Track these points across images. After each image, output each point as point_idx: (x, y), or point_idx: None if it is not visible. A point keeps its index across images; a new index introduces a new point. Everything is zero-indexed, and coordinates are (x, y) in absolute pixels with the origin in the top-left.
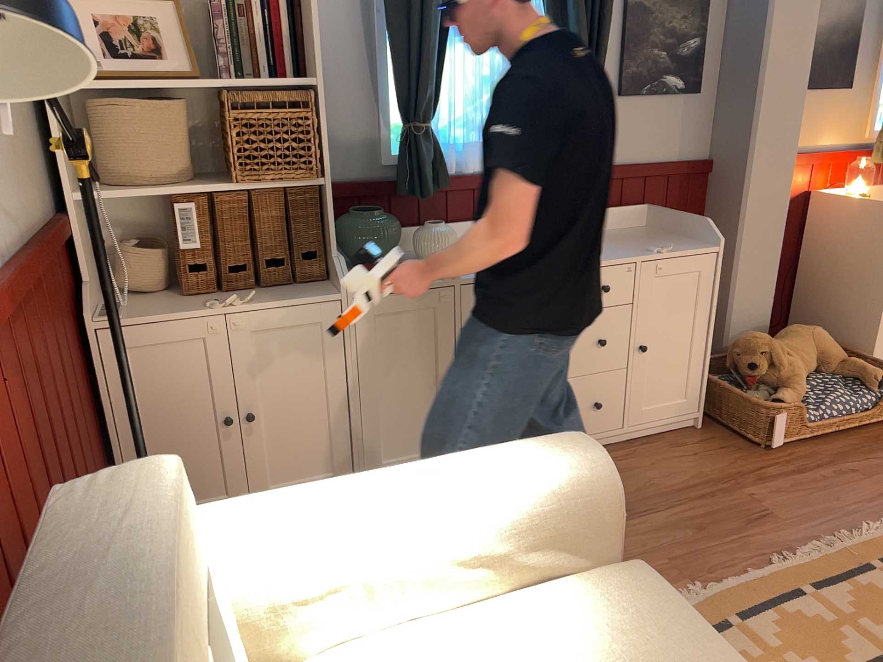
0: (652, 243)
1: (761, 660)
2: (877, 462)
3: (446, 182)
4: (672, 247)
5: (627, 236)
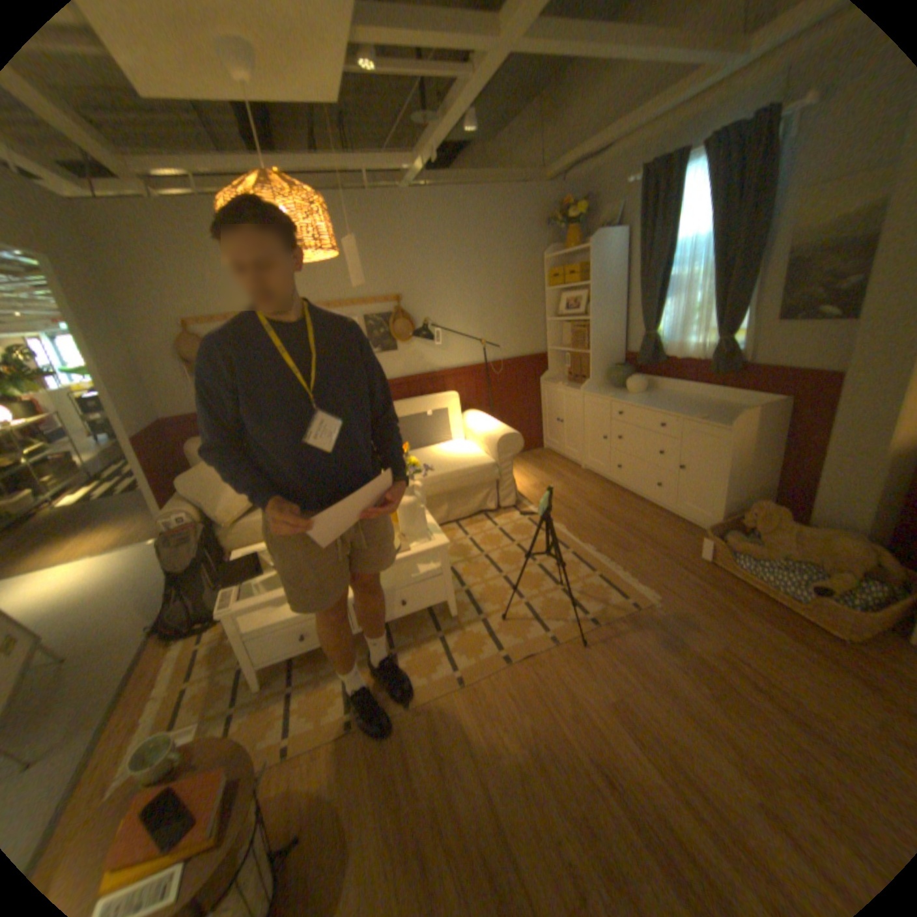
0: (719, 416)
1: (529, 536)
2: (731, 607)
3: (663, 360)
4: (702, 417)
5: (736, 411)
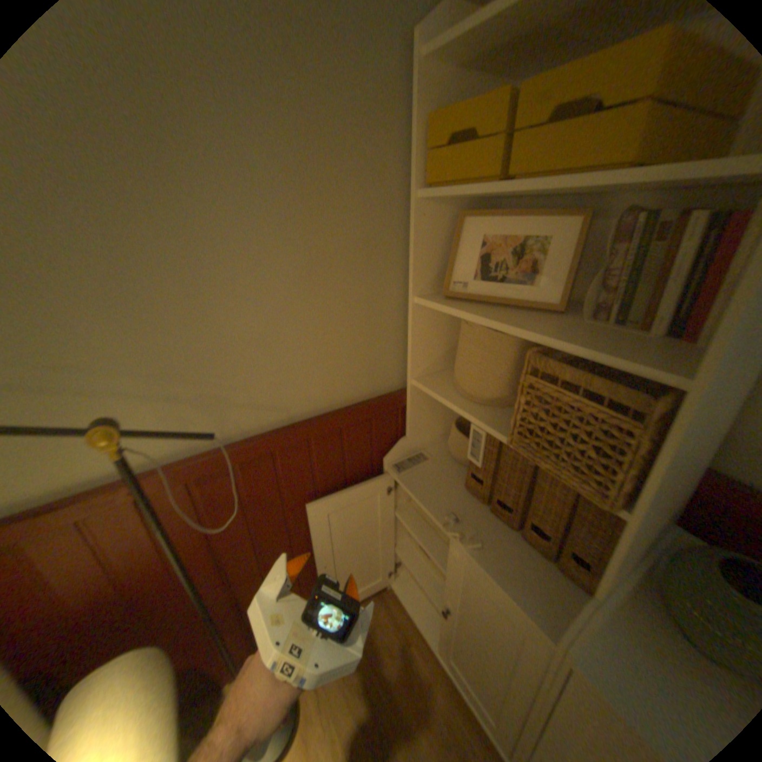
0: None
1: None
2: None
3: None
4: None
5: None
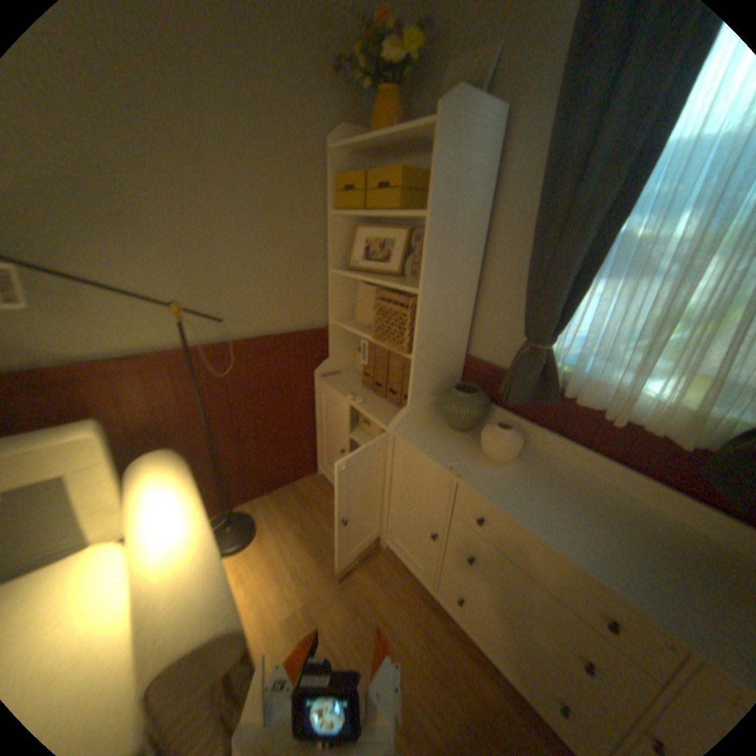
0: None
1: None
2: None
3: (560, 401)
4: None
5: None
